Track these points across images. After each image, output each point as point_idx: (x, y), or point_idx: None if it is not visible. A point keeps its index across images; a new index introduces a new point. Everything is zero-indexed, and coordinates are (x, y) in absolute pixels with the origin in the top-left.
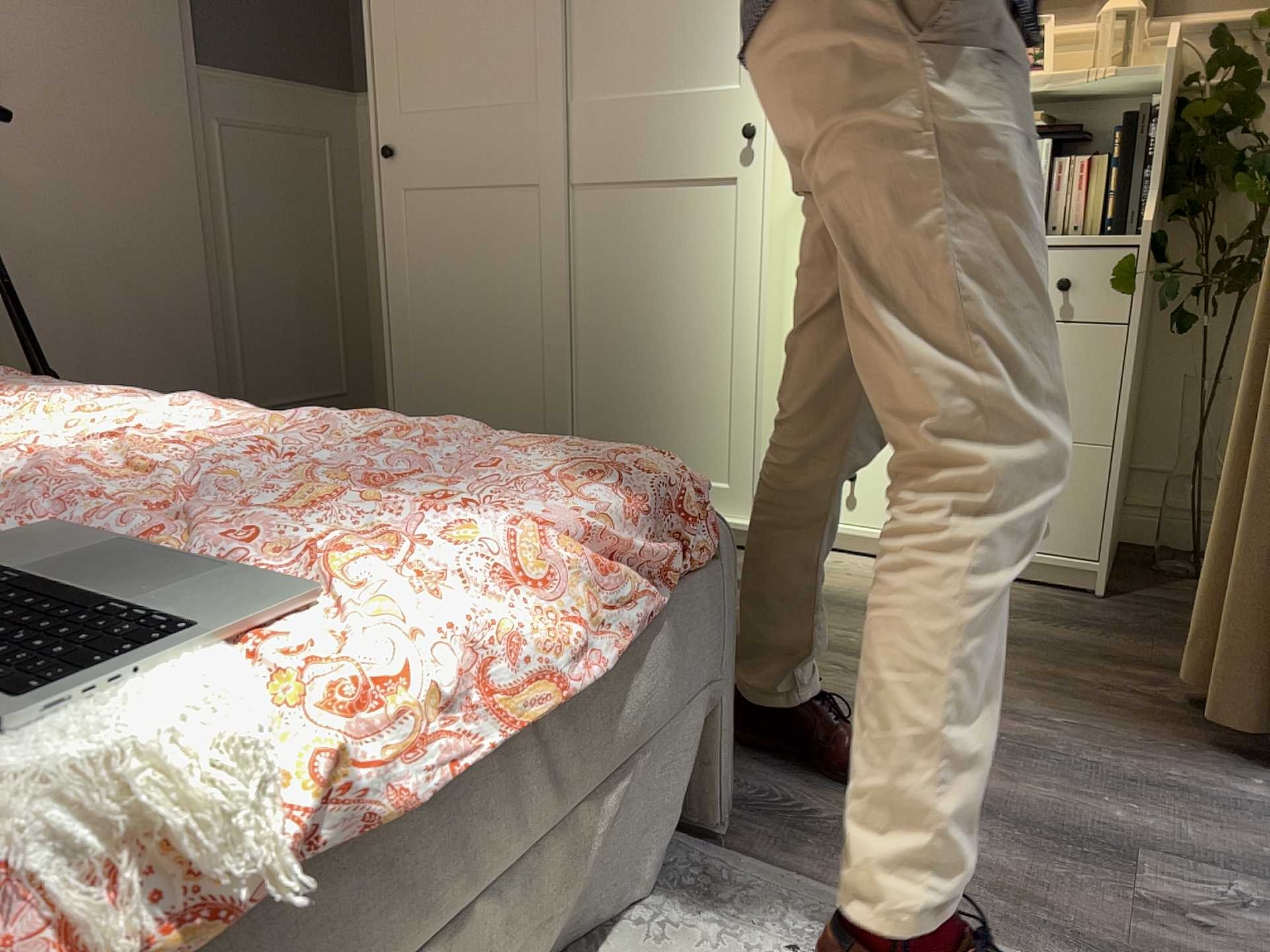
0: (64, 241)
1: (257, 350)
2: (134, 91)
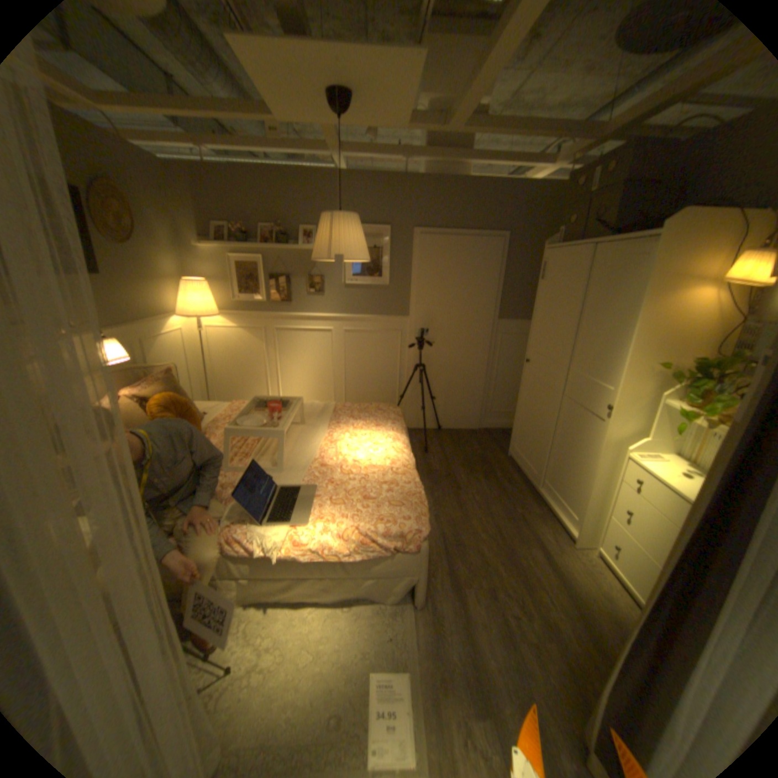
0: (447, 366)
1: (497, 396)
2: (475, 329)
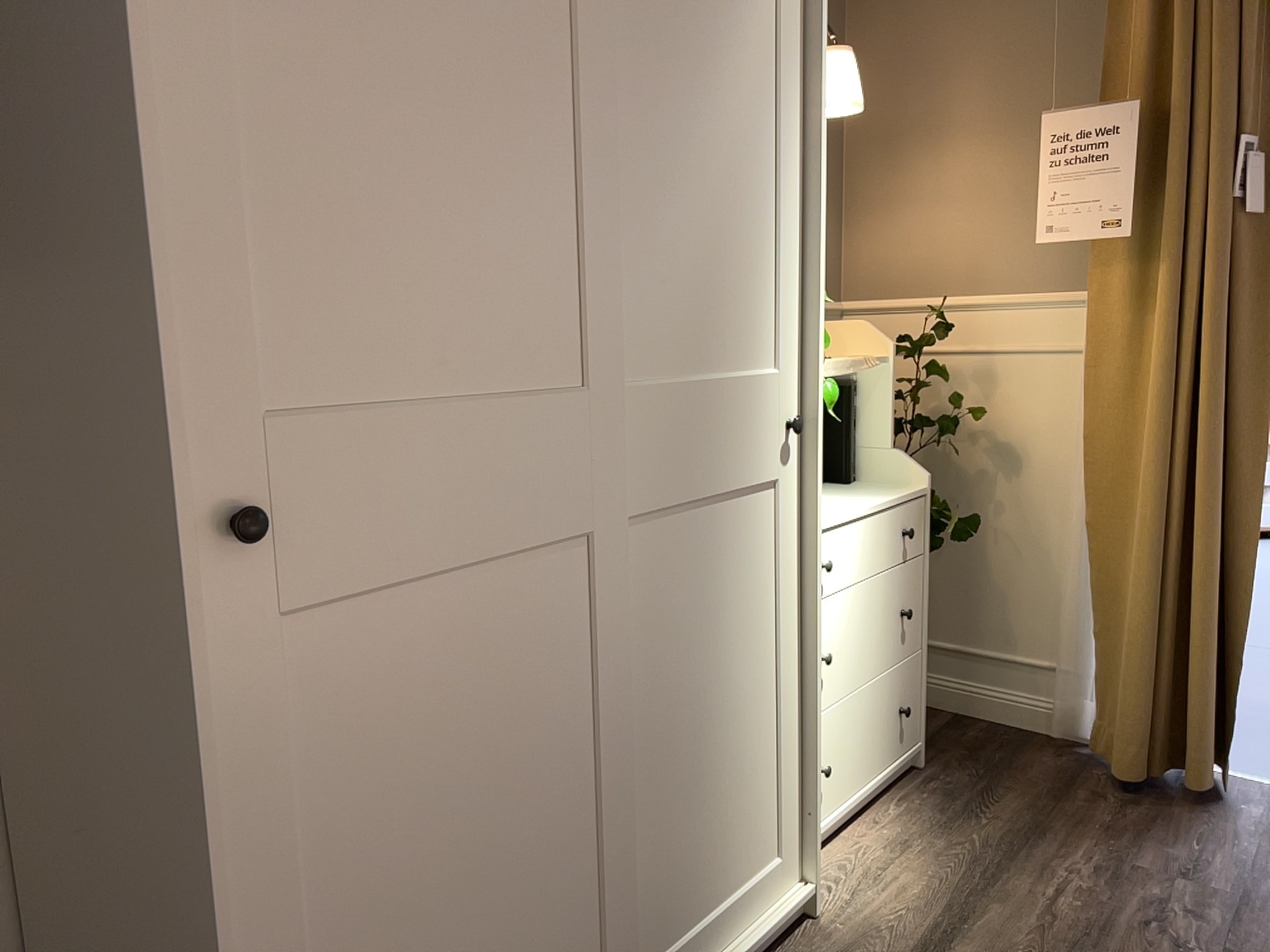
0: None
1: None
2: None
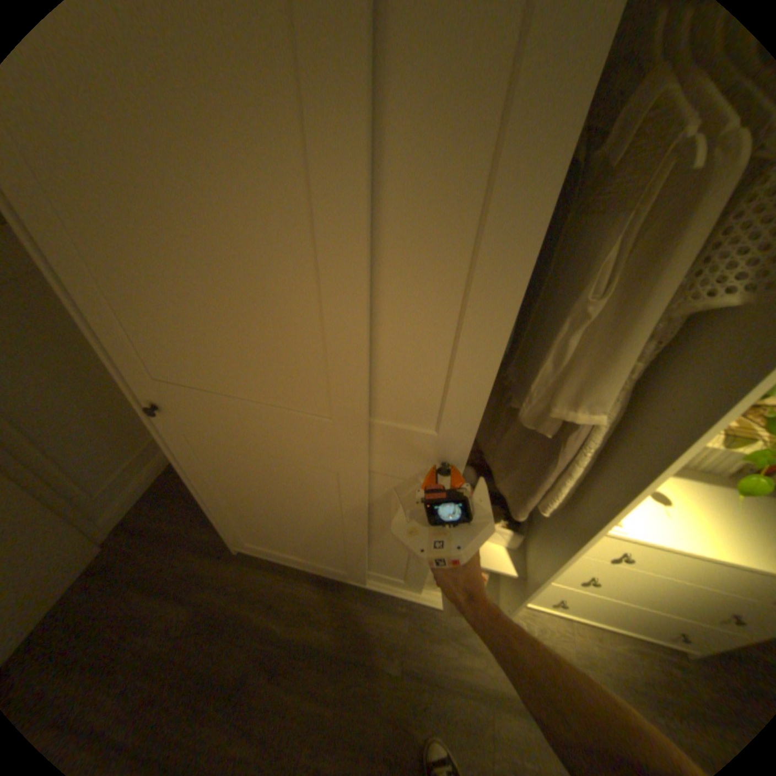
0: None
1: (78, 467)
2: None
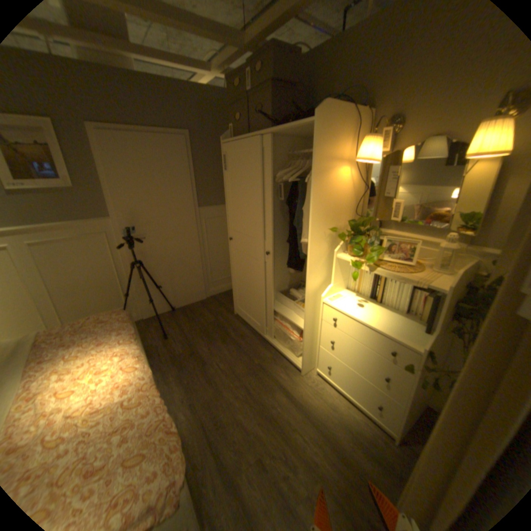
0: (165, 255)
1: (214, 269)
2: (181, 218)
